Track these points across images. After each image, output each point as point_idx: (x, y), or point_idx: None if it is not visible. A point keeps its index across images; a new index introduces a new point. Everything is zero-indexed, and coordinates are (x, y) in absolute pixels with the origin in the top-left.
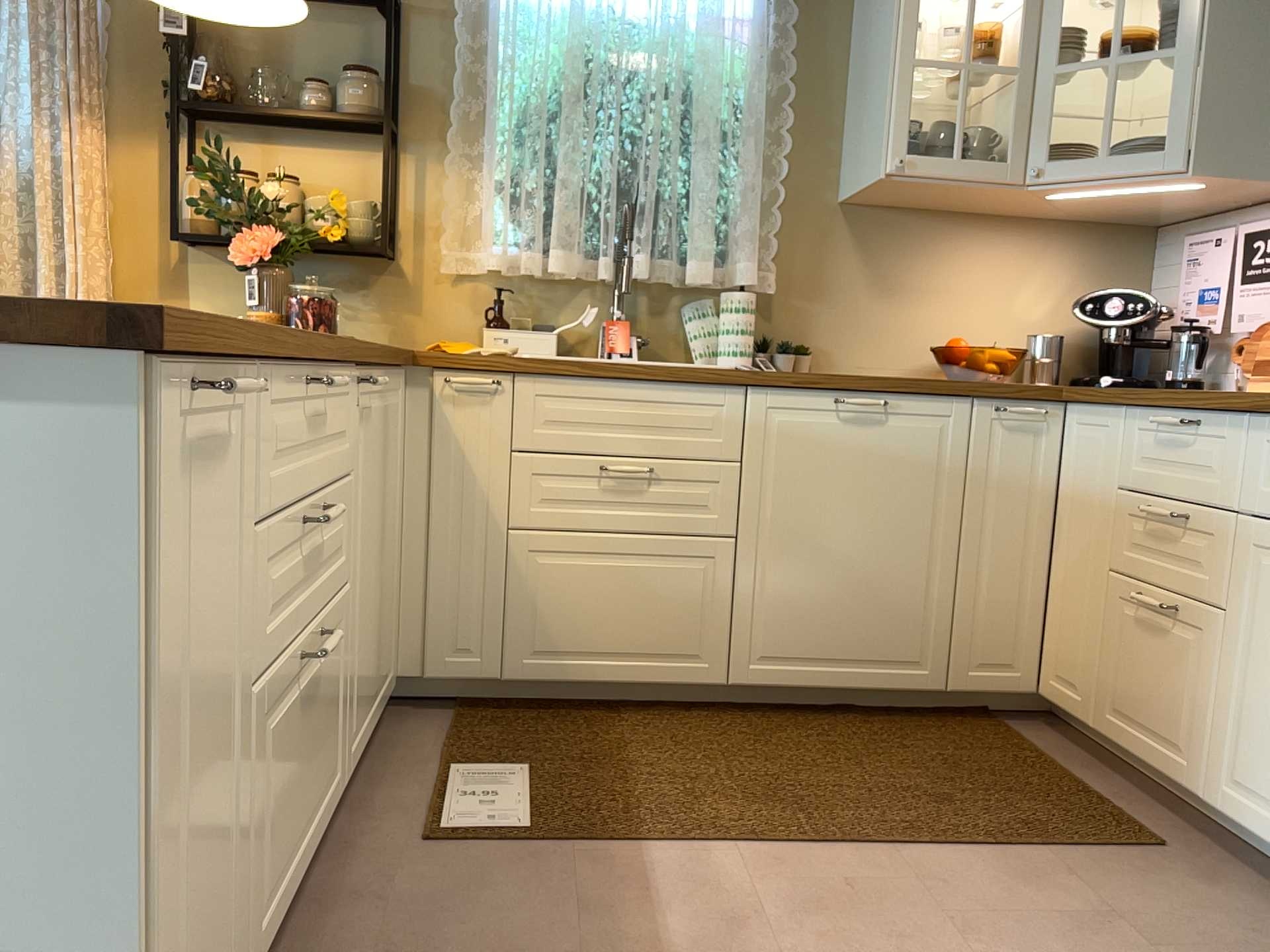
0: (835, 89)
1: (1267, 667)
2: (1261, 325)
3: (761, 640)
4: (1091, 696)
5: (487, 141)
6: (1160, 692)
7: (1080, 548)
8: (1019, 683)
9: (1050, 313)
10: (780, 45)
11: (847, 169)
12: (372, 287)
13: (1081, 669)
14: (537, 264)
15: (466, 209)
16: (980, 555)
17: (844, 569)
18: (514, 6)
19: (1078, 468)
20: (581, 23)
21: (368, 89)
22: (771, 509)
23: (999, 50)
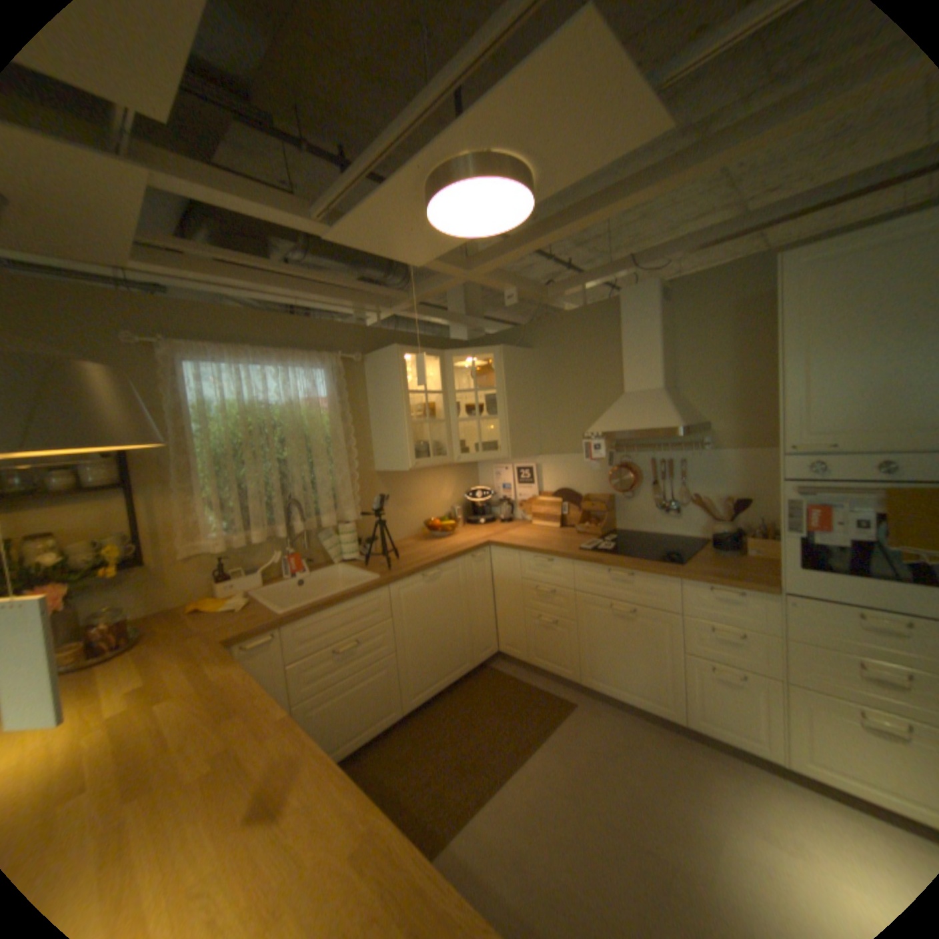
0: (363, 425)
1: (595, 640)
2: (526, 498)
3: (412, 691)
4: (524, 652)
5: (191, 481)
6: (555, 649)
7: (506, 599)
8: (493, 652)
9: (451, 496)
10: (340, 410)
11: (376, 459)
12: (121, 586)
13: (517, 642)
14: (239, 542)
15: (184, 522)
16: (475, 613)
17: (435, 643)
18: (194, 404)
19: (499, 570)
20: (241, 412)
21: (104, 472)
22: (405, 634)
23: (433, 412)
